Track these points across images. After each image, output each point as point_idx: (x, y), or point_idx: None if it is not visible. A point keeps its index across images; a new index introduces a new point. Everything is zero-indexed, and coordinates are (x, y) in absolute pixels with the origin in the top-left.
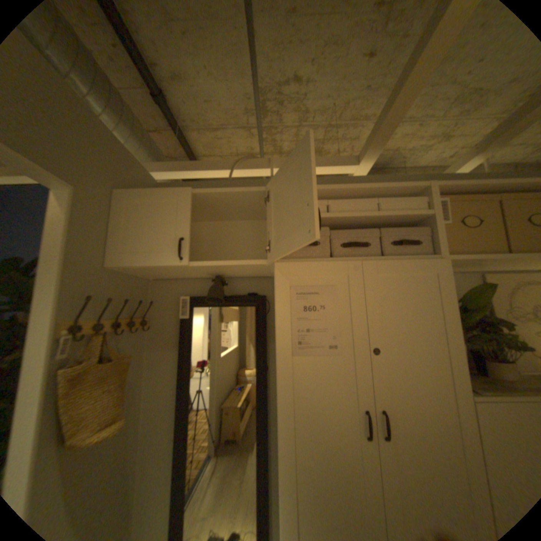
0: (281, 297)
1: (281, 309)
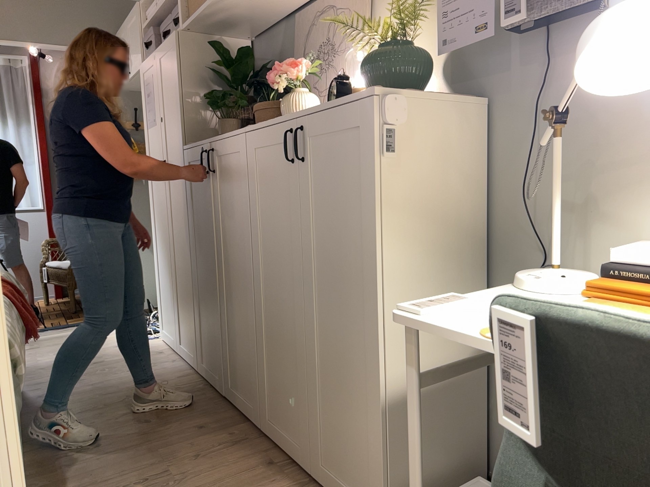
0: (141, 90)
1: (142, 98)
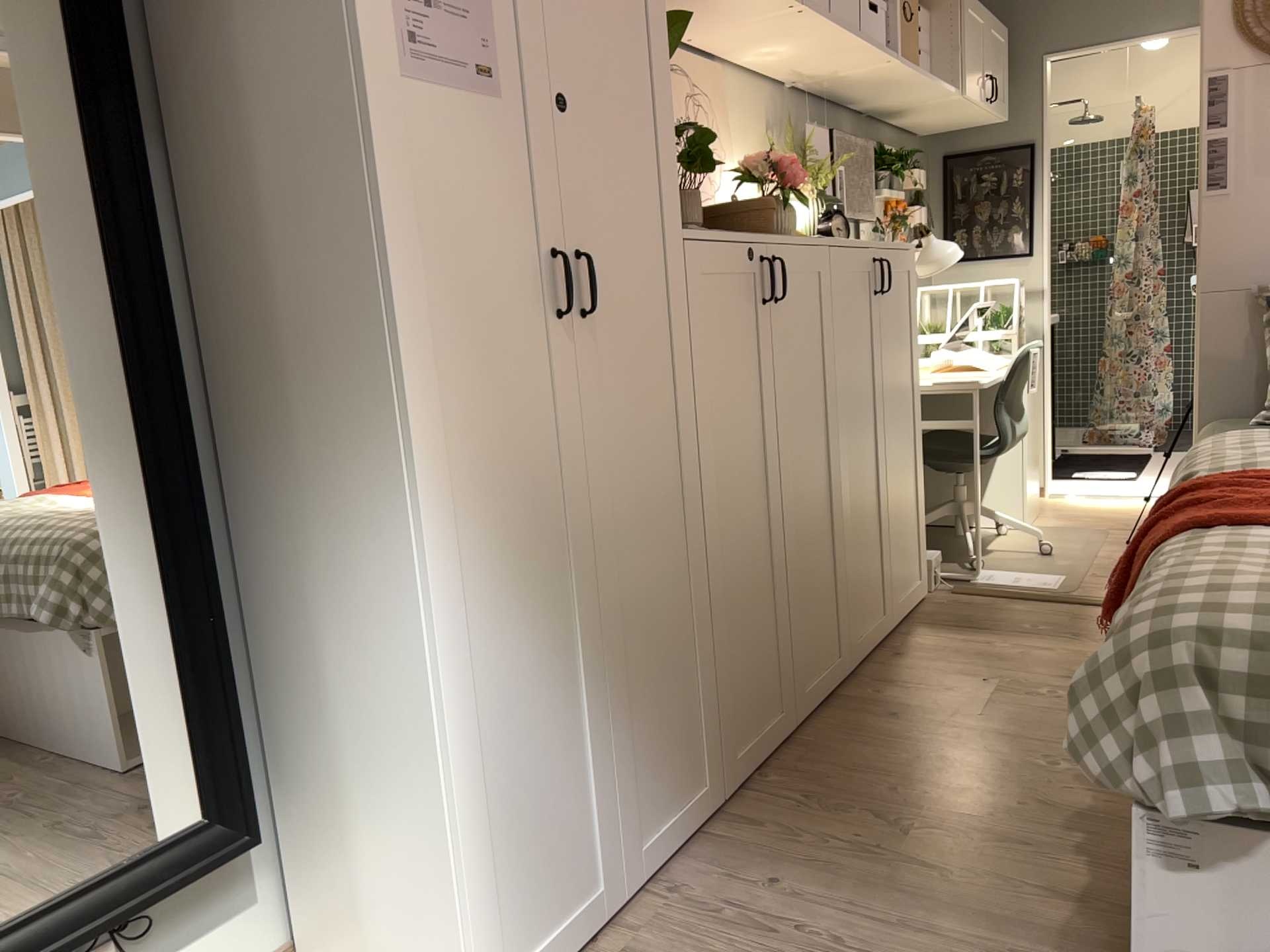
0: None
1: None
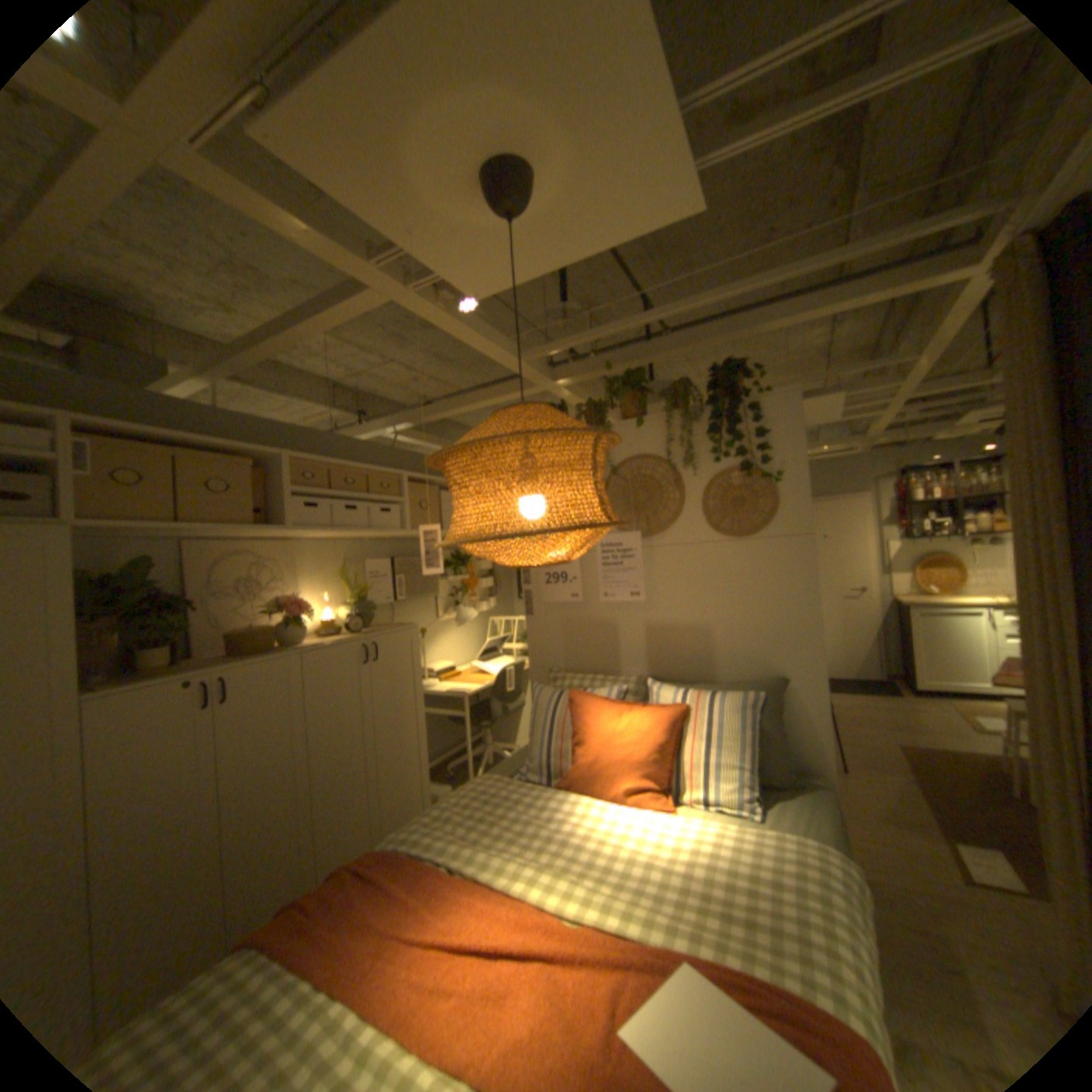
0: None
1: None
